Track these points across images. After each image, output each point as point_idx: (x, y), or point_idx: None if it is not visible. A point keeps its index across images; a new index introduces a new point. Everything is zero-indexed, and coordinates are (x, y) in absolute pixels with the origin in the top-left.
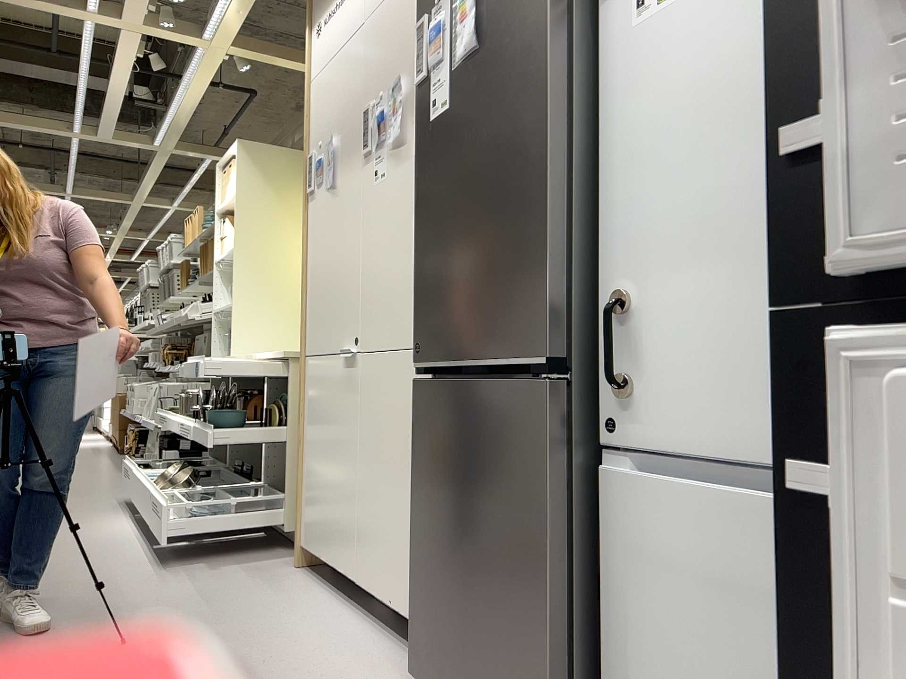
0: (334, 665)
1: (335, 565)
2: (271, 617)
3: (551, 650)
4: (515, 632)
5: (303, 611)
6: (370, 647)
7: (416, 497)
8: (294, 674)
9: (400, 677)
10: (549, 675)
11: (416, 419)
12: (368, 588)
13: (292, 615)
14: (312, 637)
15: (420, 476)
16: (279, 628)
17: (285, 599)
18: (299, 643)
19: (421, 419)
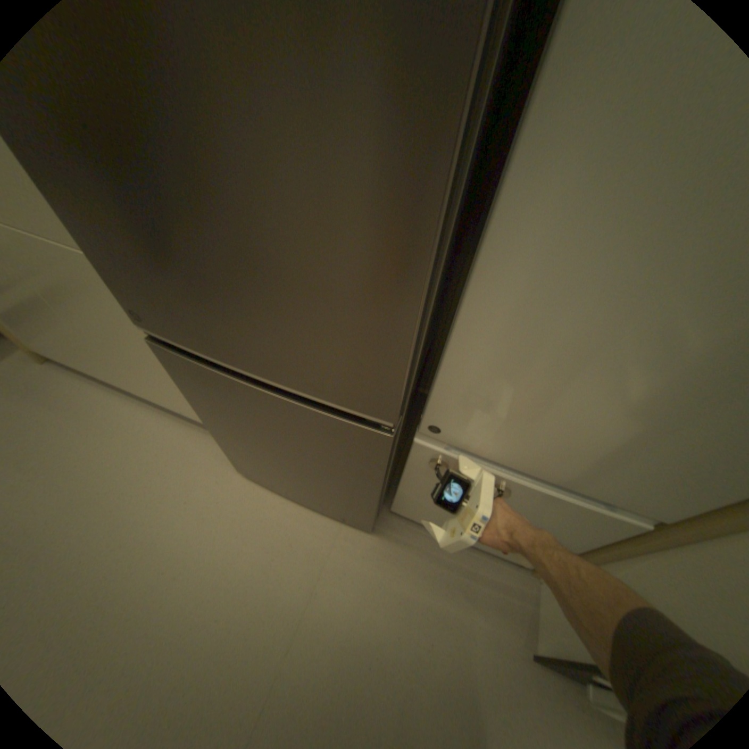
0: (171, 474)
1: (94, 375)
2: (73, 442)
3: (373, 506)
4: (341, 495)
5: (97, 421)
6: (183, 441)
7: (203, 413)
8: (149, 500)
9: (225, 462)
10: (369, 507)
11: (173, 370)
12: (148, 397)
13: (91, 431)
14: (130, 452)
15: (203, 406)
16: (92, 453)
17: (67, 412)
18: (125, 463)
19: (183, 374)
